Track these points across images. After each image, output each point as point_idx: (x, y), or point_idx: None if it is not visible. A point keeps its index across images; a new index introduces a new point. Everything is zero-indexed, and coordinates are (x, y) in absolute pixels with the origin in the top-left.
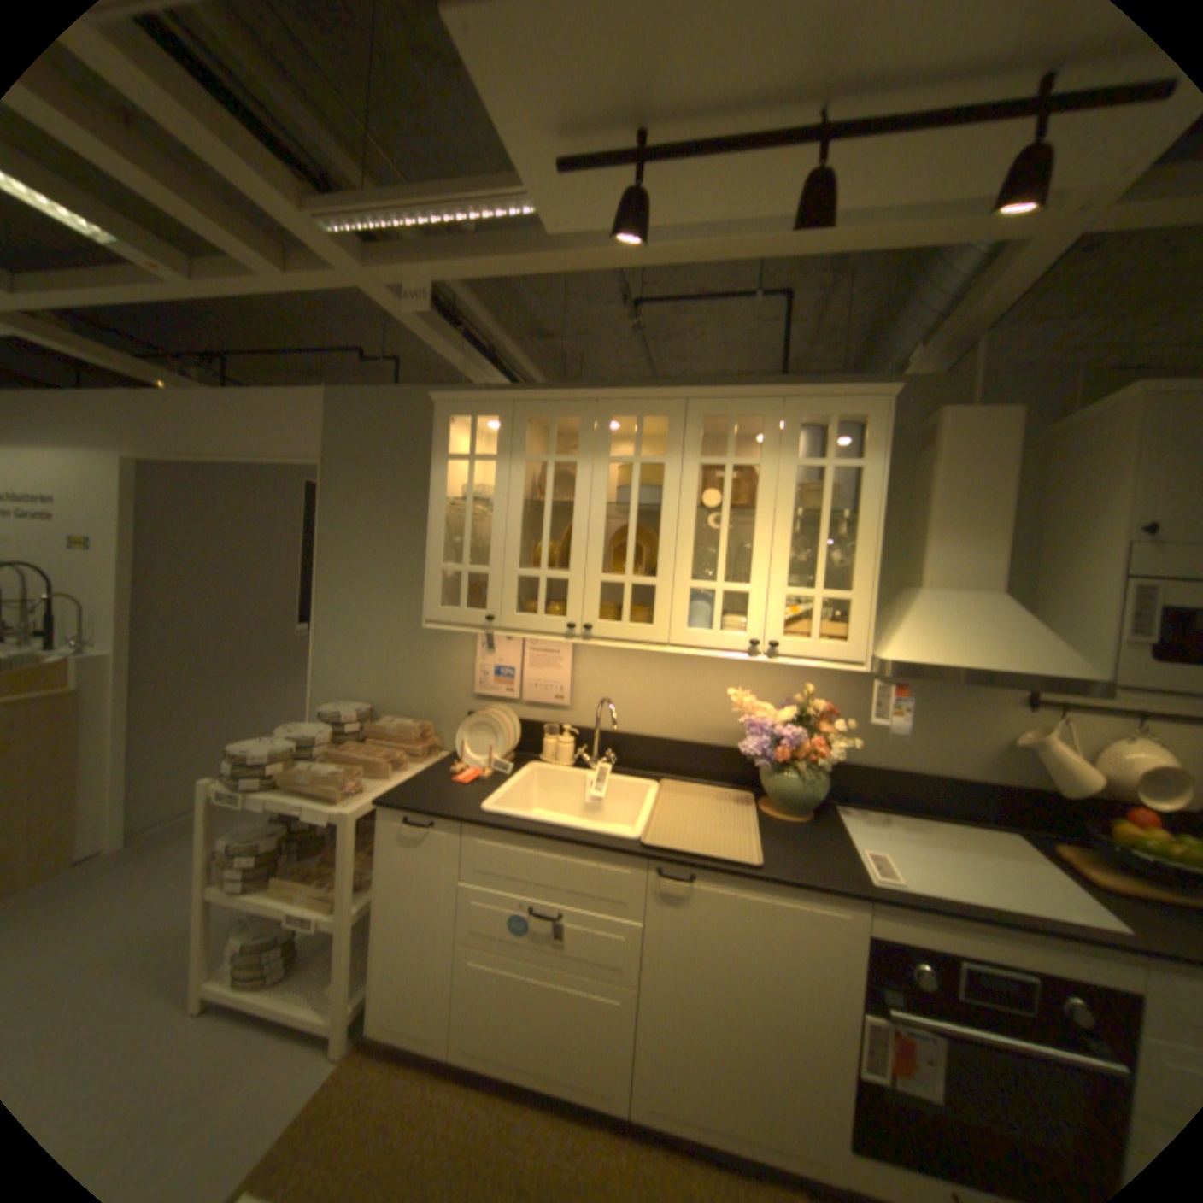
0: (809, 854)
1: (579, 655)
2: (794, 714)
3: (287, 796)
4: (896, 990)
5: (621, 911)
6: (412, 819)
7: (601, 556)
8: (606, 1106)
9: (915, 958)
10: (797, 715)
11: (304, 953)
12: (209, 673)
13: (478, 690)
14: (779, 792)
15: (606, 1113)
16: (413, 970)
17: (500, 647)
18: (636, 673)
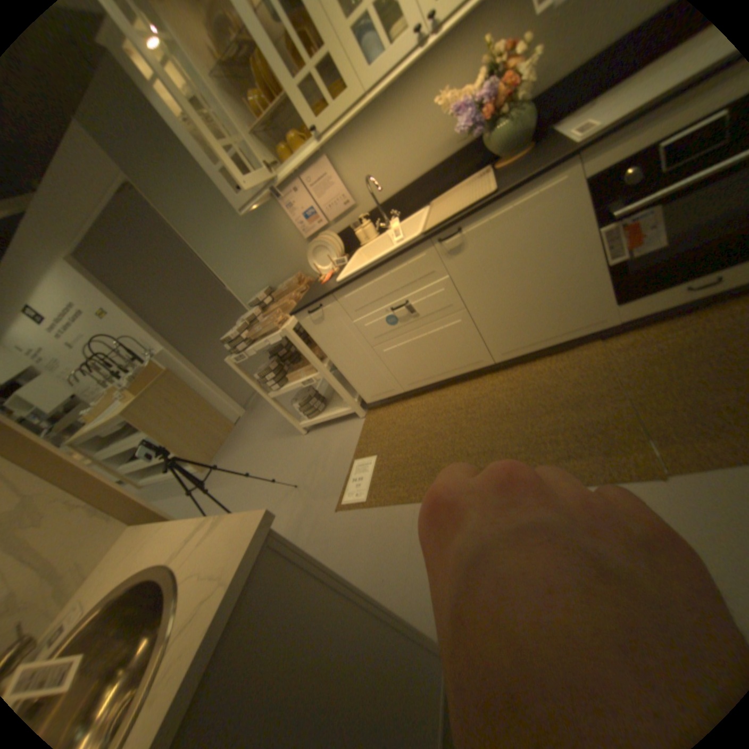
0: (530, 162)
1: (338, 165)
2: (486, 73)
3: (259, 340)
4: (616, 198)
5: (433, 275)
6: (311, 309)
7: (281, 63)
8: (482, 363)
9: (622, 167)
10: (490, 74)
11: (328, 395)
12: (209, 332)
13: (305, 235)
14: (500, 142)
15: (483, 366)
16: (364, 368)
17: (295, 200)
18: (376, 146)
